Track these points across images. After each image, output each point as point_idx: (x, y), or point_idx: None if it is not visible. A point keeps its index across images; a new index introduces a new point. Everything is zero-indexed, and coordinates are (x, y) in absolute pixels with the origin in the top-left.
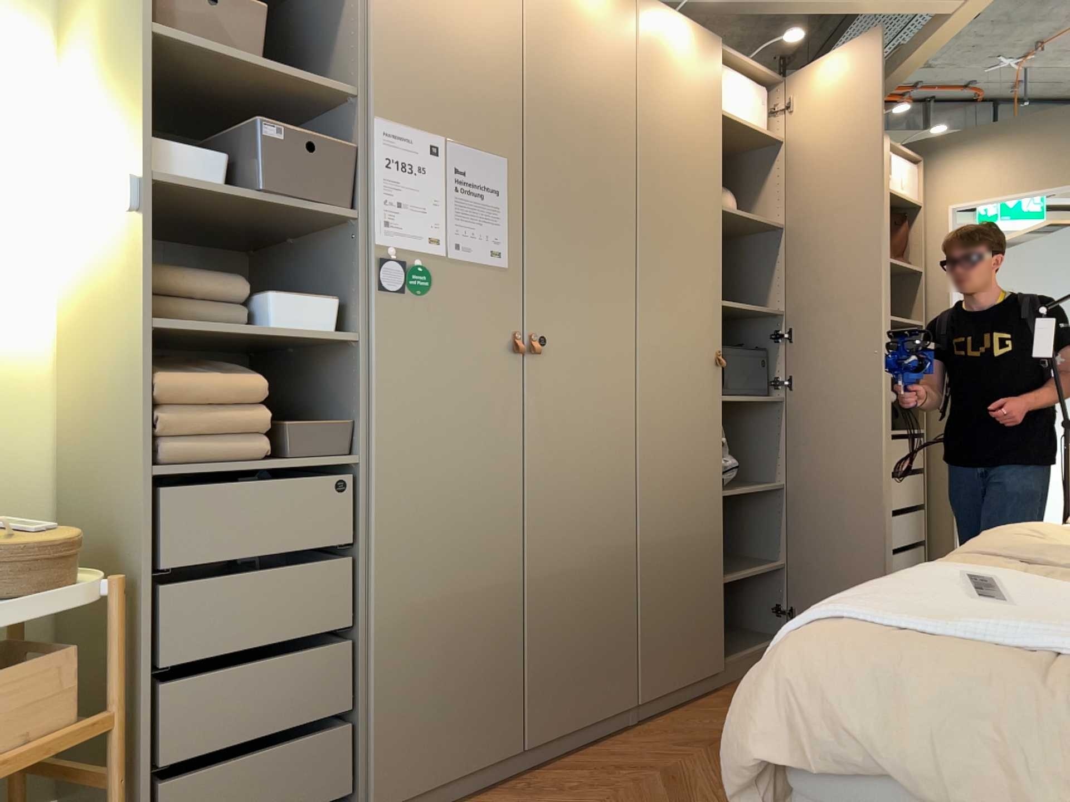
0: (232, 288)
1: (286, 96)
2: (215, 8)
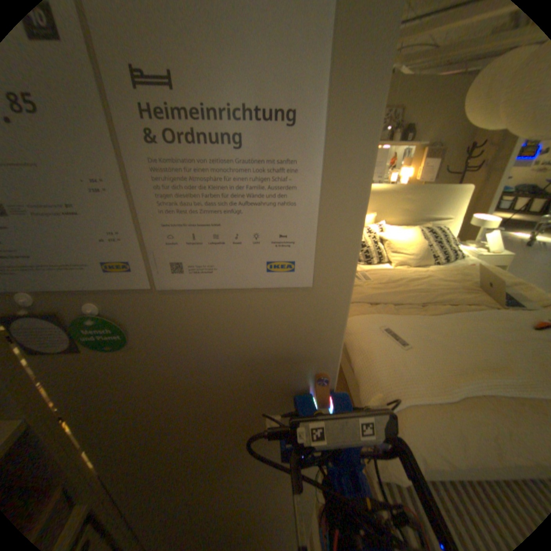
0: None
1: None
2: None
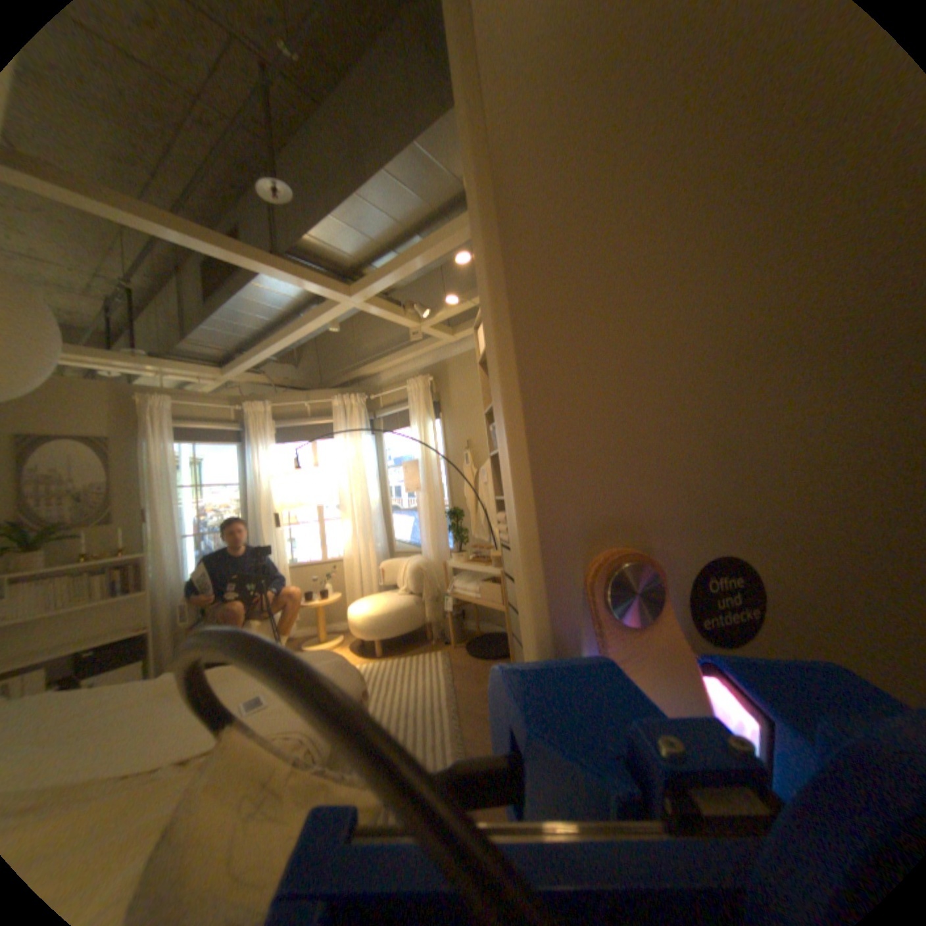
0: None
1: None
2: None
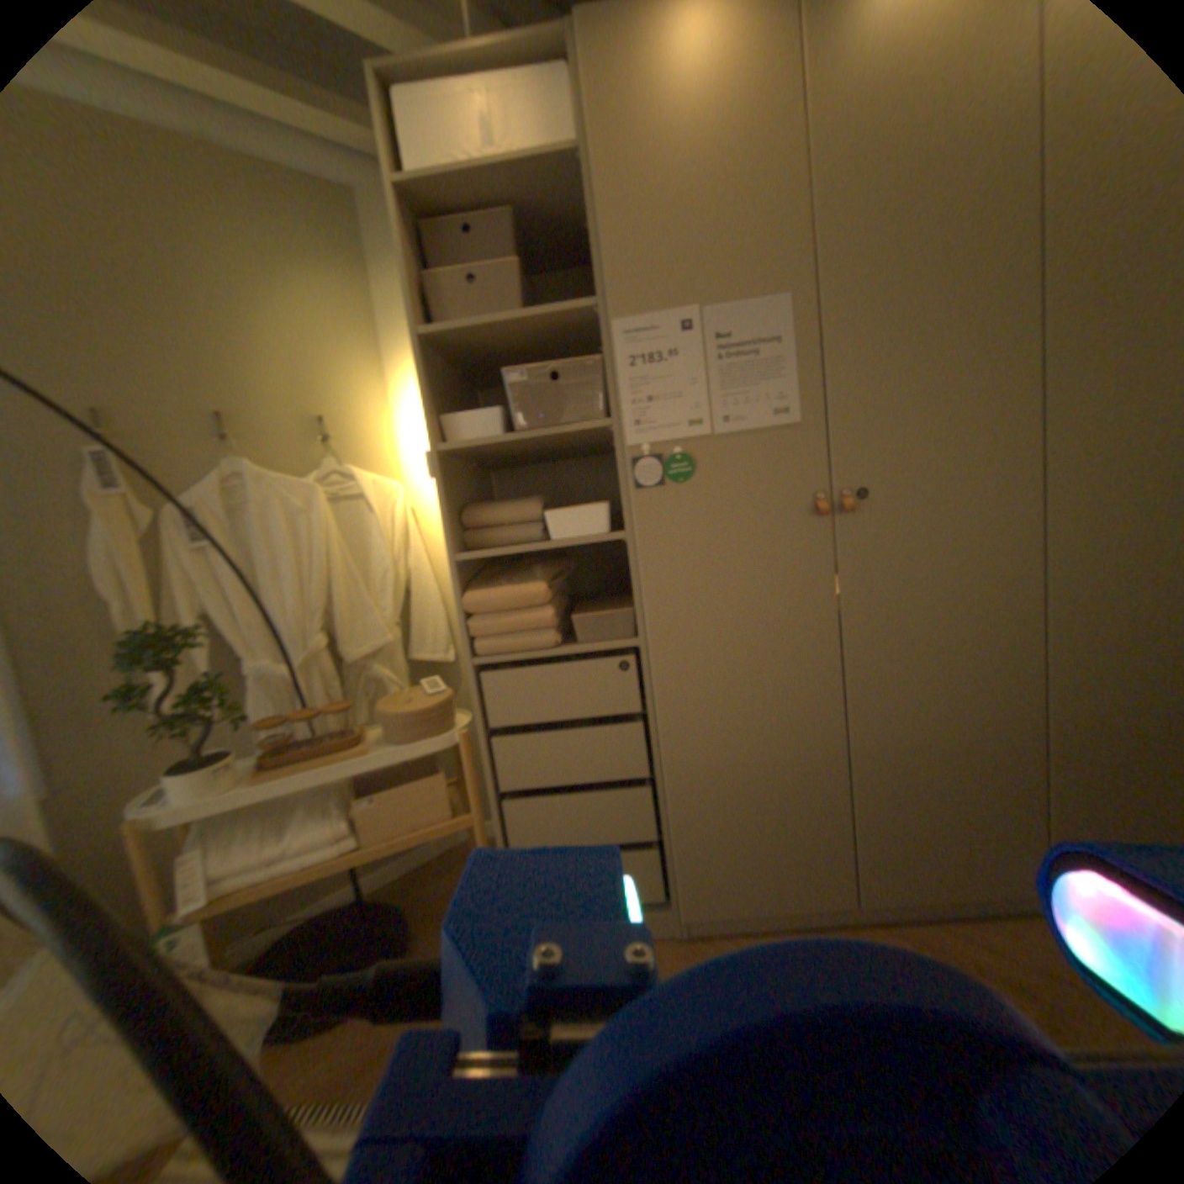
0: (526, 510)
1: (552, 329)
2: (471, 284)
